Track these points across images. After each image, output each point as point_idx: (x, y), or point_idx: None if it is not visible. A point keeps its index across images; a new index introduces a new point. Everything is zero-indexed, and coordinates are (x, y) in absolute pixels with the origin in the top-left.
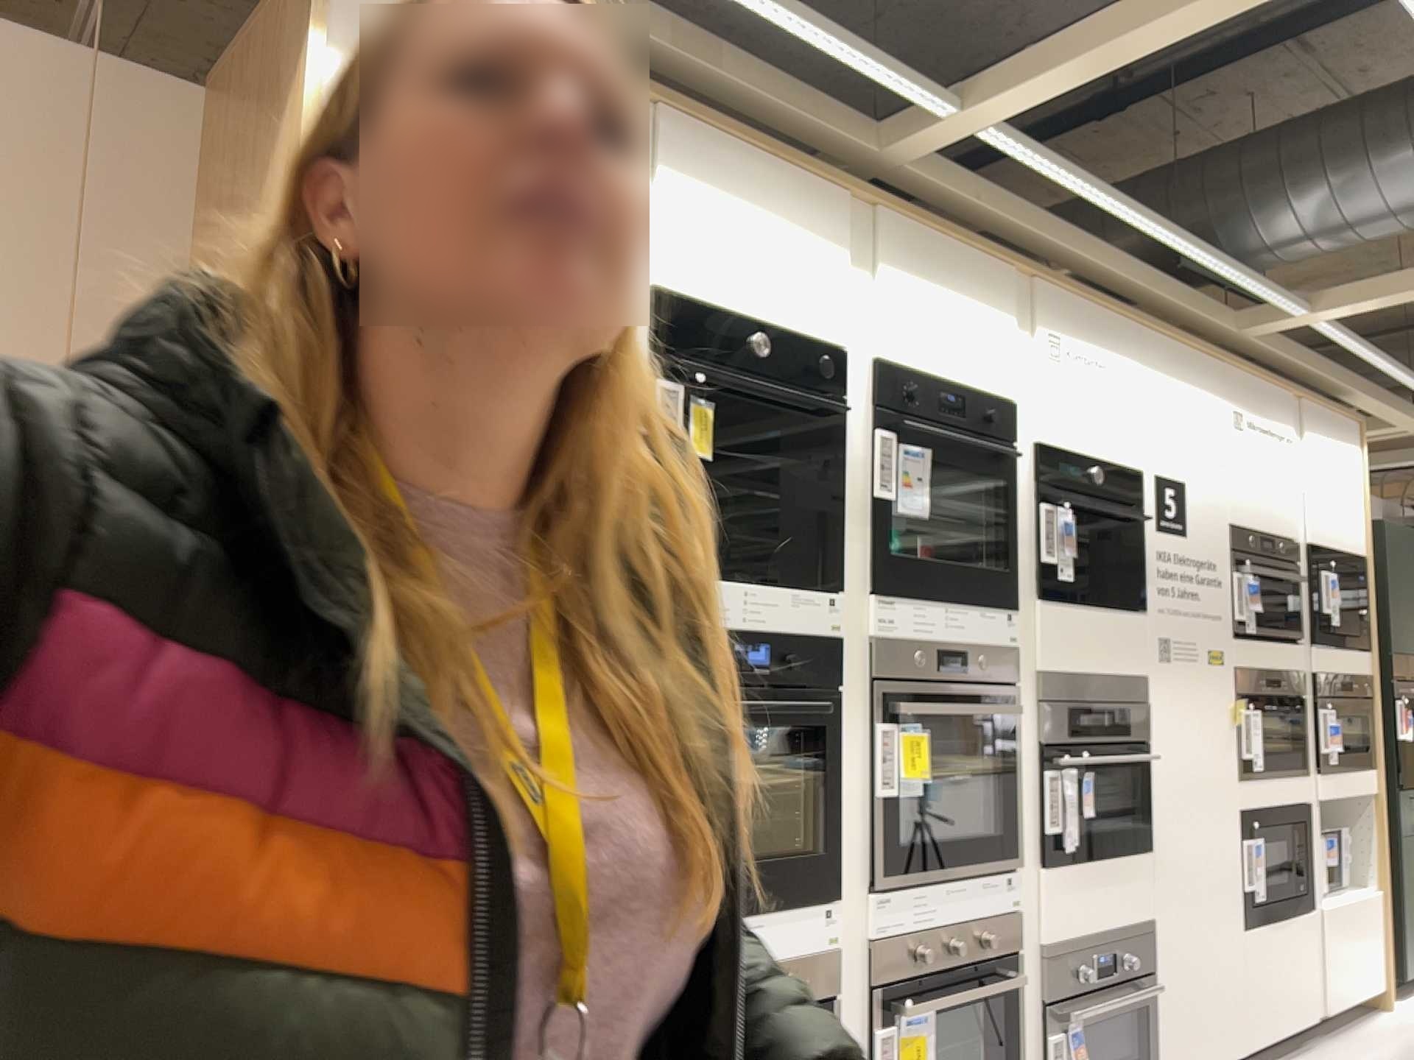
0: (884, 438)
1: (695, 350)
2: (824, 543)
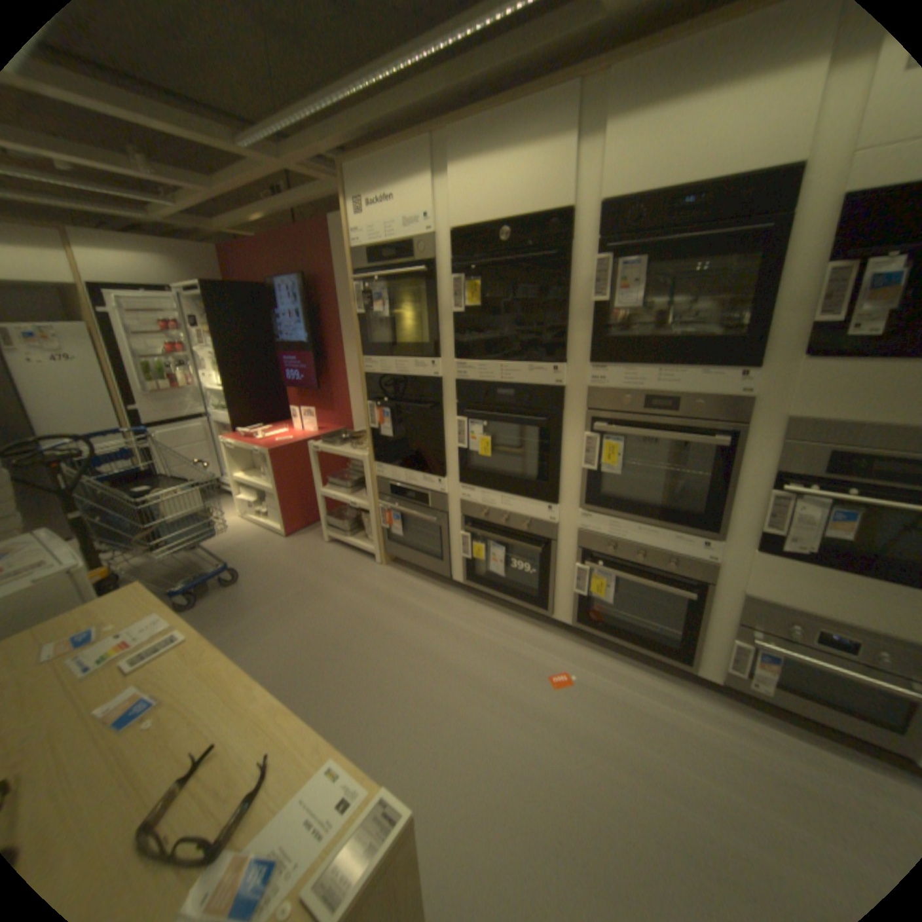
0: (607, 255)
1: (471, 249)
2: (557, 336)
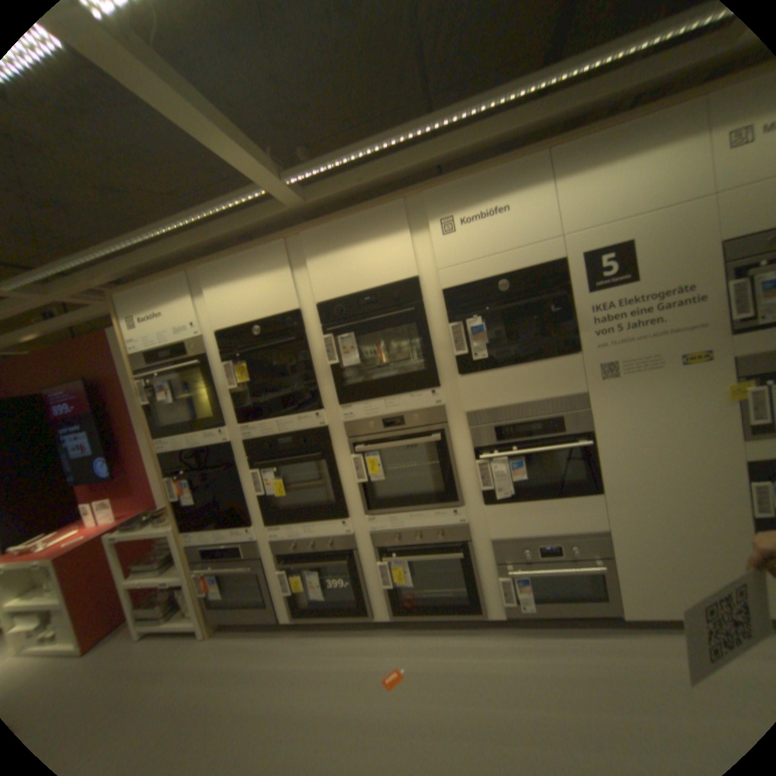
0: (329, 335)
1: (233, 343)
2: (312, 392)
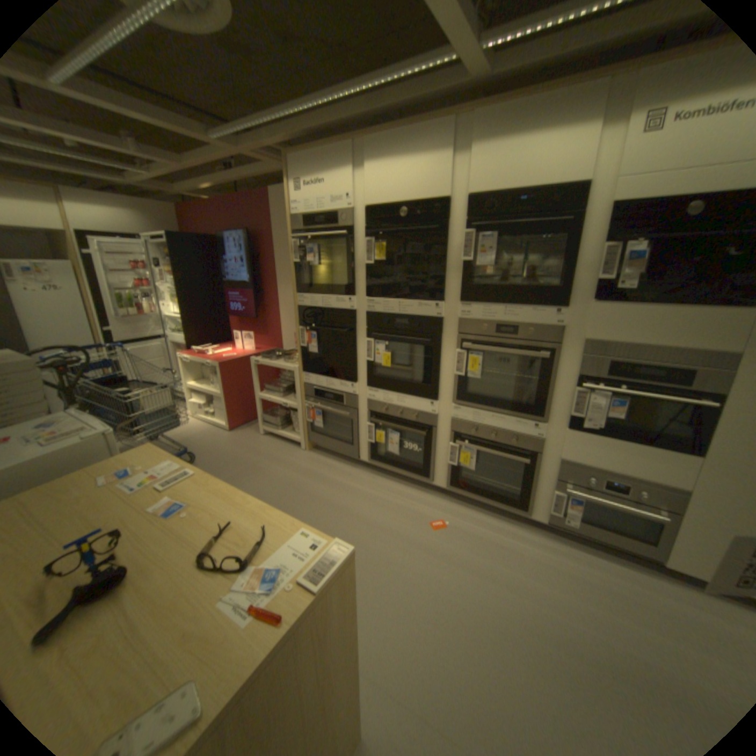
0: (472, 231)
1: (379, 221)
2: (438, 283)
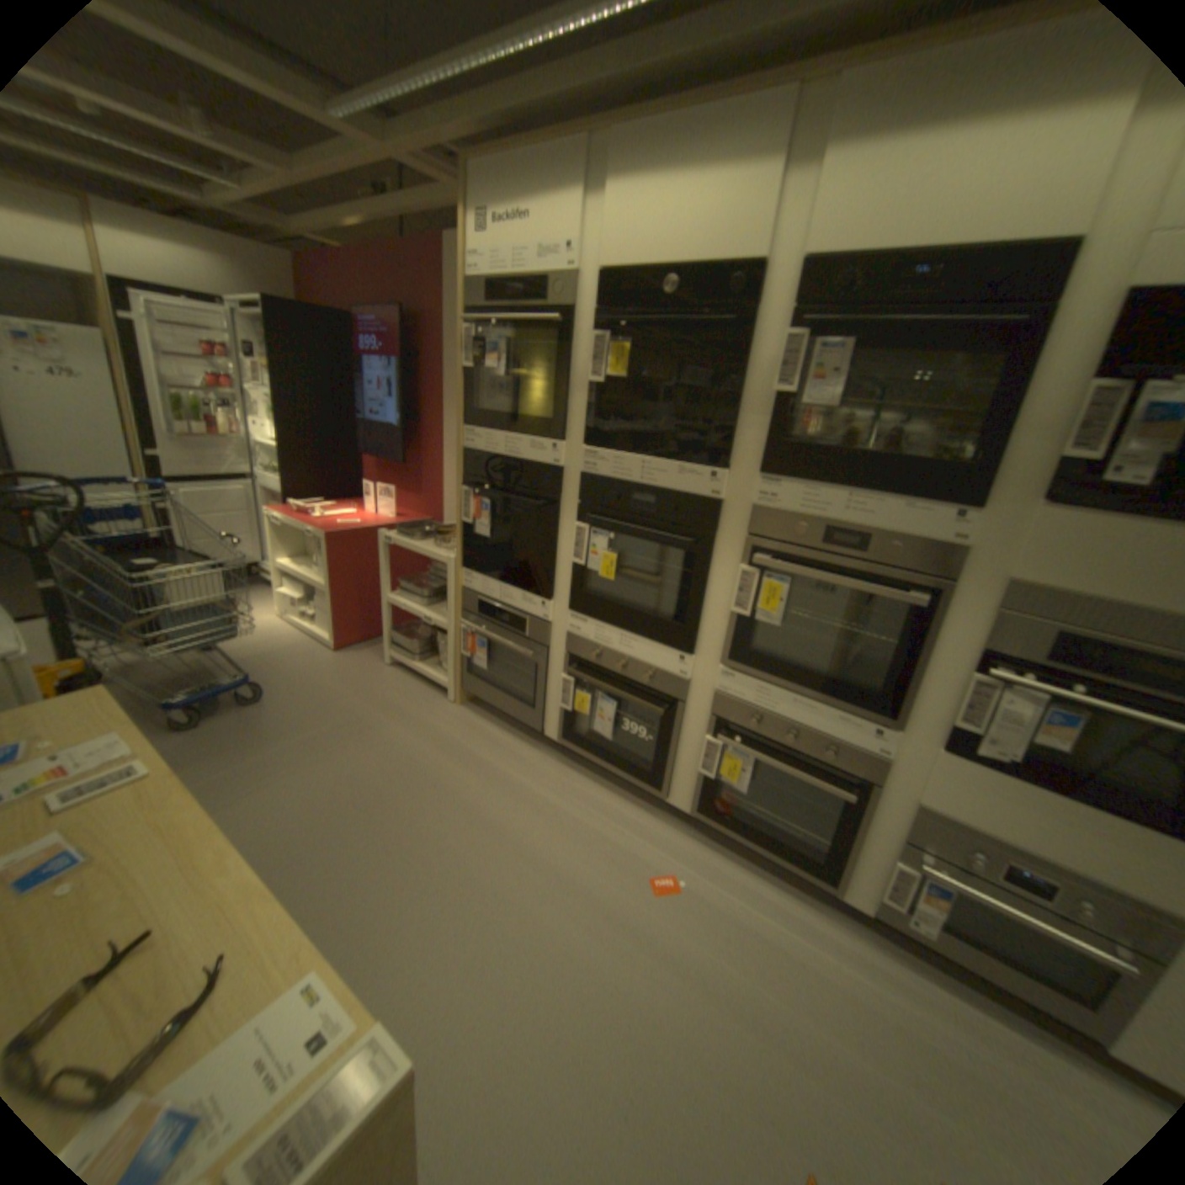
0: (802, 331)
1: (623, 300)
2: (722, 432)
